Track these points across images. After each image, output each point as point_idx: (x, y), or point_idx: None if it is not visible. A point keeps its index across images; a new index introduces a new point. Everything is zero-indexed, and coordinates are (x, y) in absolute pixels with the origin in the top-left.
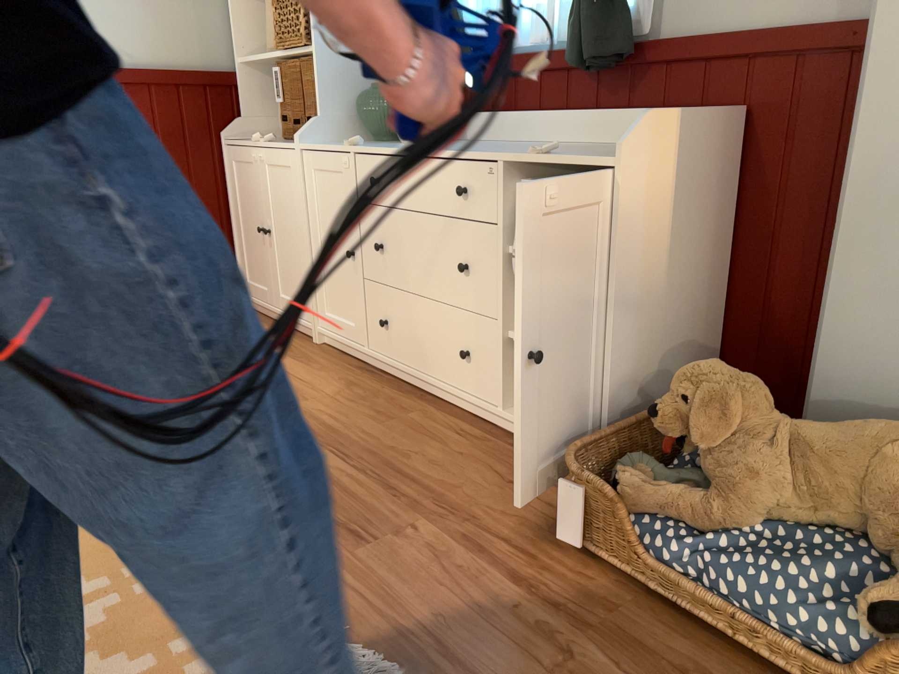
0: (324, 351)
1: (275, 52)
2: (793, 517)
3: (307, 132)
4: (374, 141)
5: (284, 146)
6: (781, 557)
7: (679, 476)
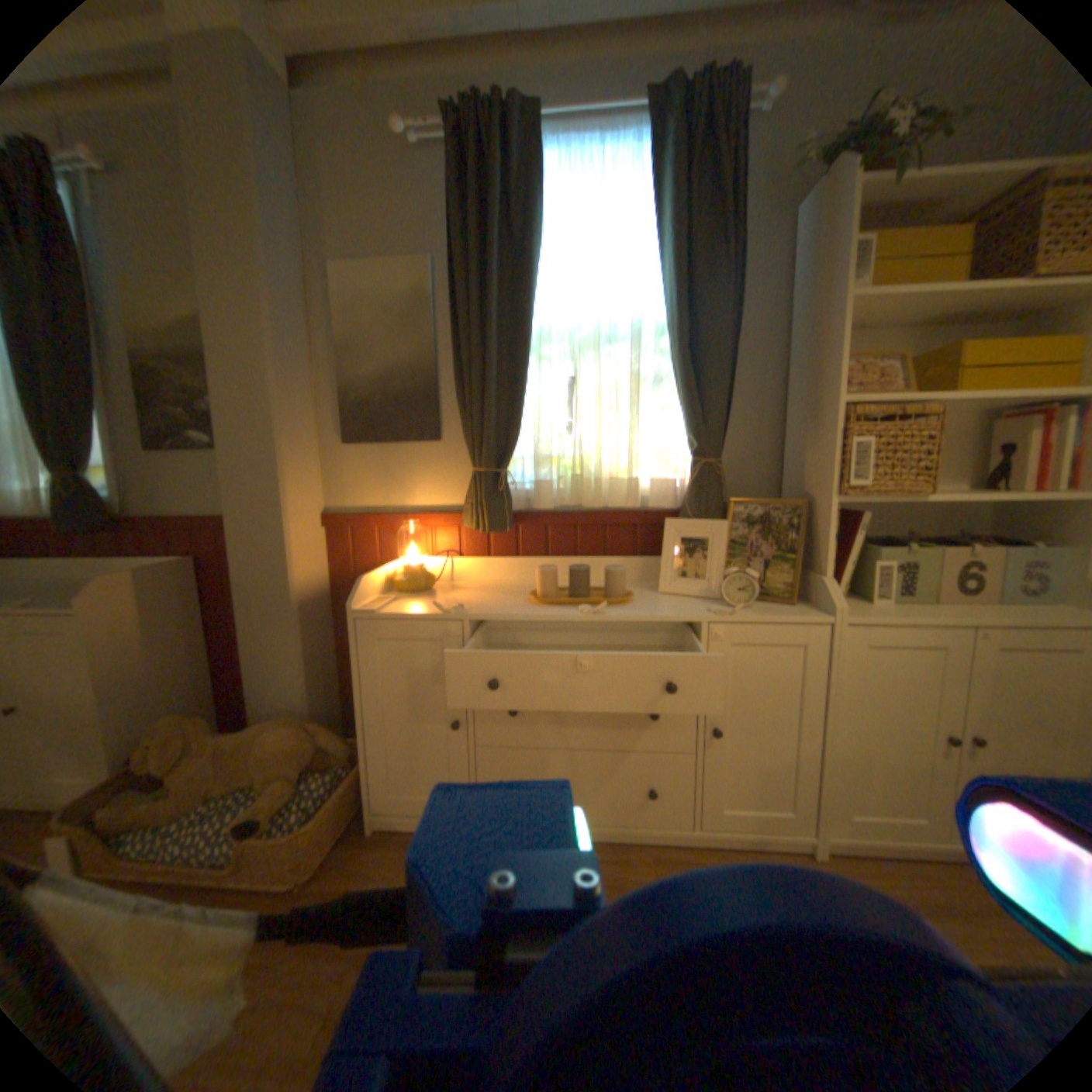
0: None
1: None
2: (219, 795)
3: None
4: None
5: None
6: (203, 823)
7: (155, 797)
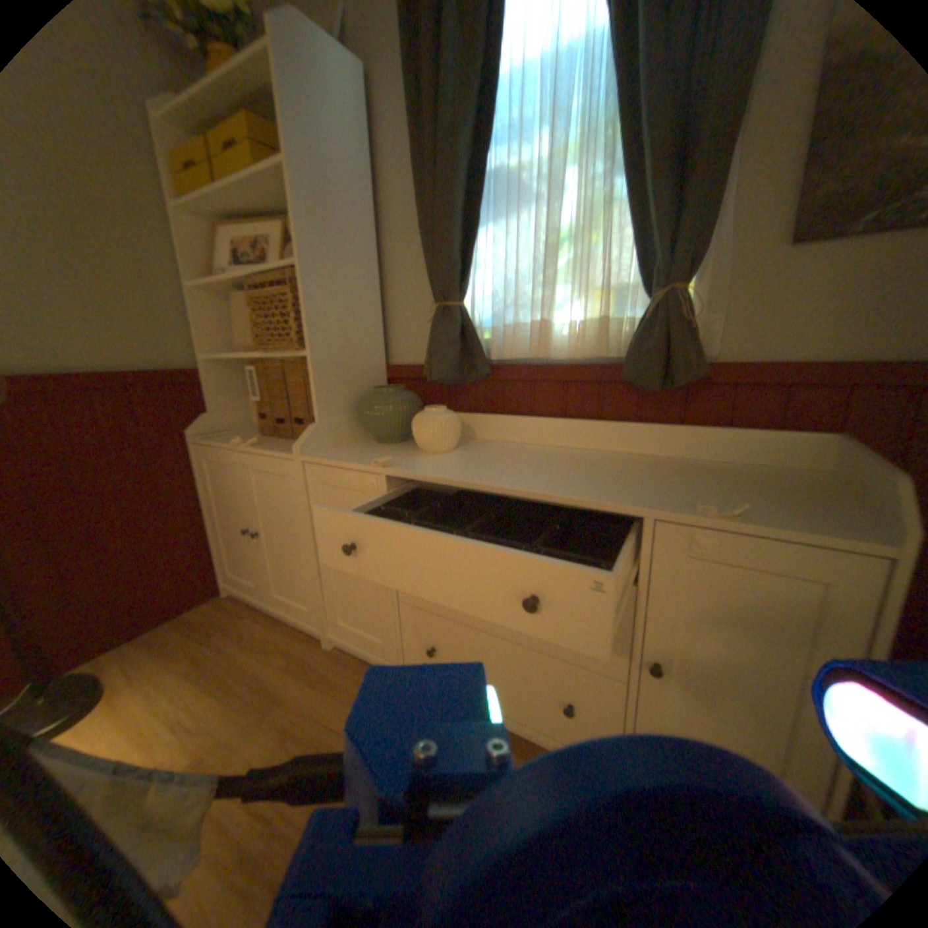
0: (343, 661)
1: (249, 347)
2: None
3: (310, 439)
4: (382, 442)
5: (278, 450)
6: None
7: None
